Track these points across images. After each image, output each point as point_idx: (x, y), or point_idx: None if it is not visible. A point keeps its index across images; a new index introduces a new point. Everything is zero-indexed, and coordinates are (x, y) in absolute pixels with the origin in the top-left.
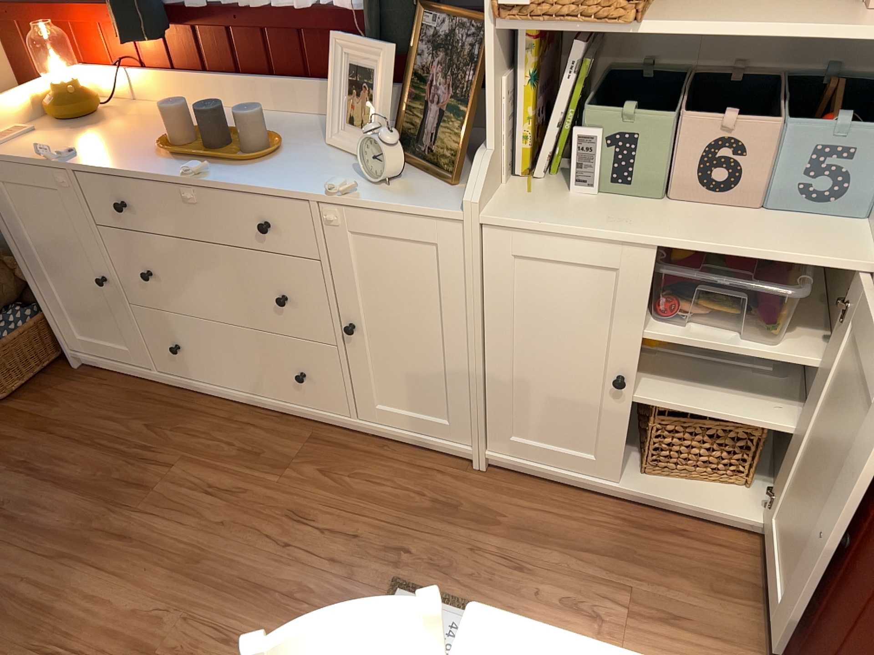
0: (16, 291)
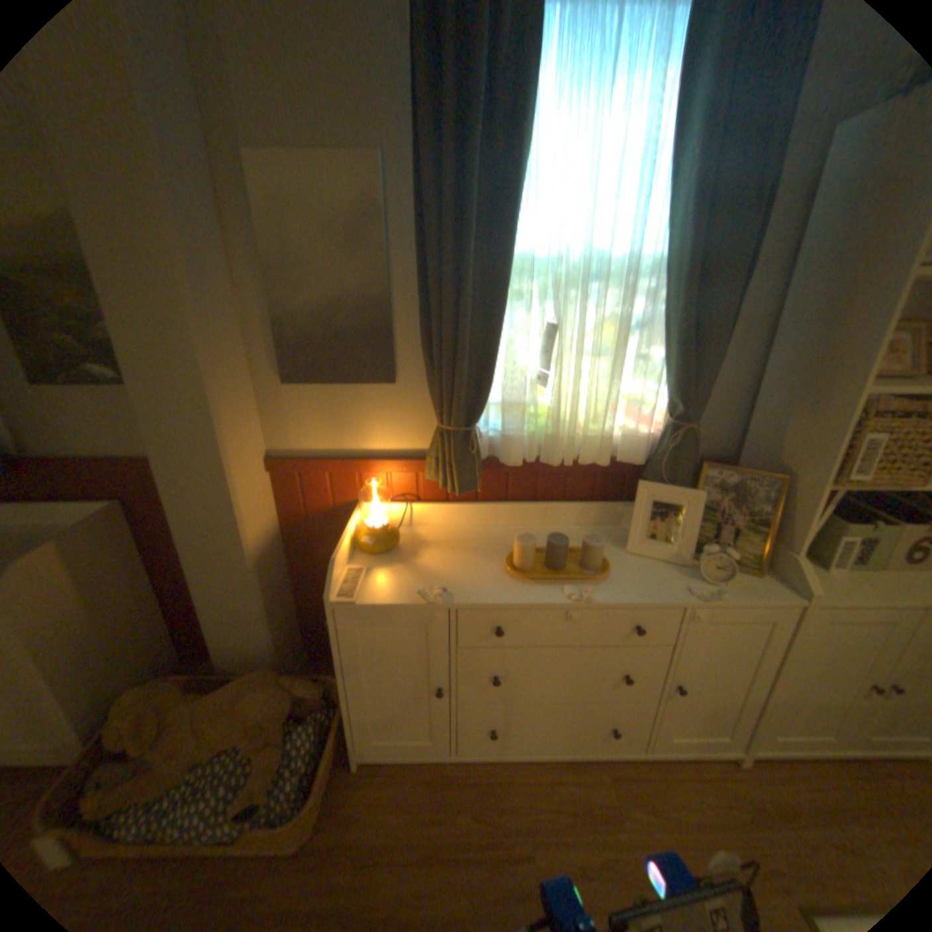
0: (284, 715)
